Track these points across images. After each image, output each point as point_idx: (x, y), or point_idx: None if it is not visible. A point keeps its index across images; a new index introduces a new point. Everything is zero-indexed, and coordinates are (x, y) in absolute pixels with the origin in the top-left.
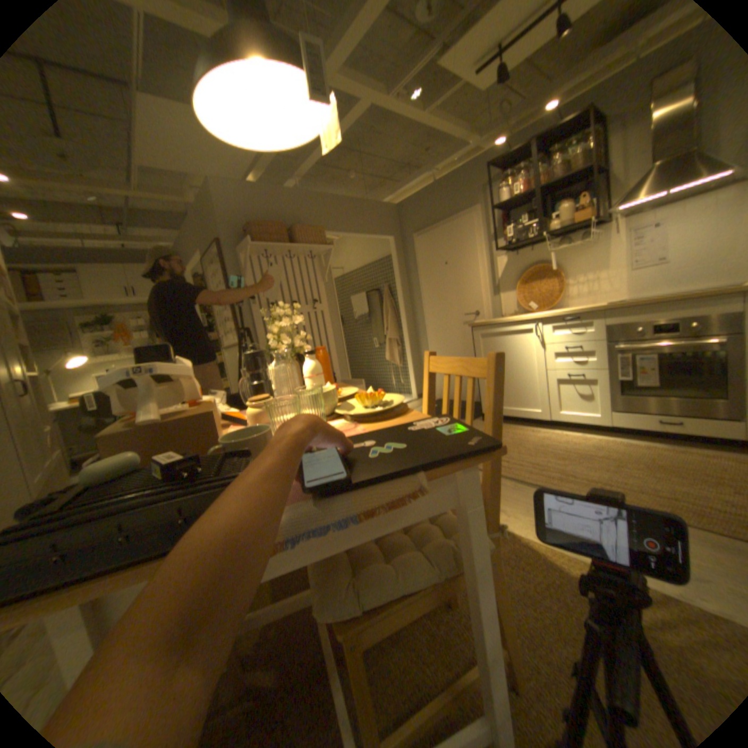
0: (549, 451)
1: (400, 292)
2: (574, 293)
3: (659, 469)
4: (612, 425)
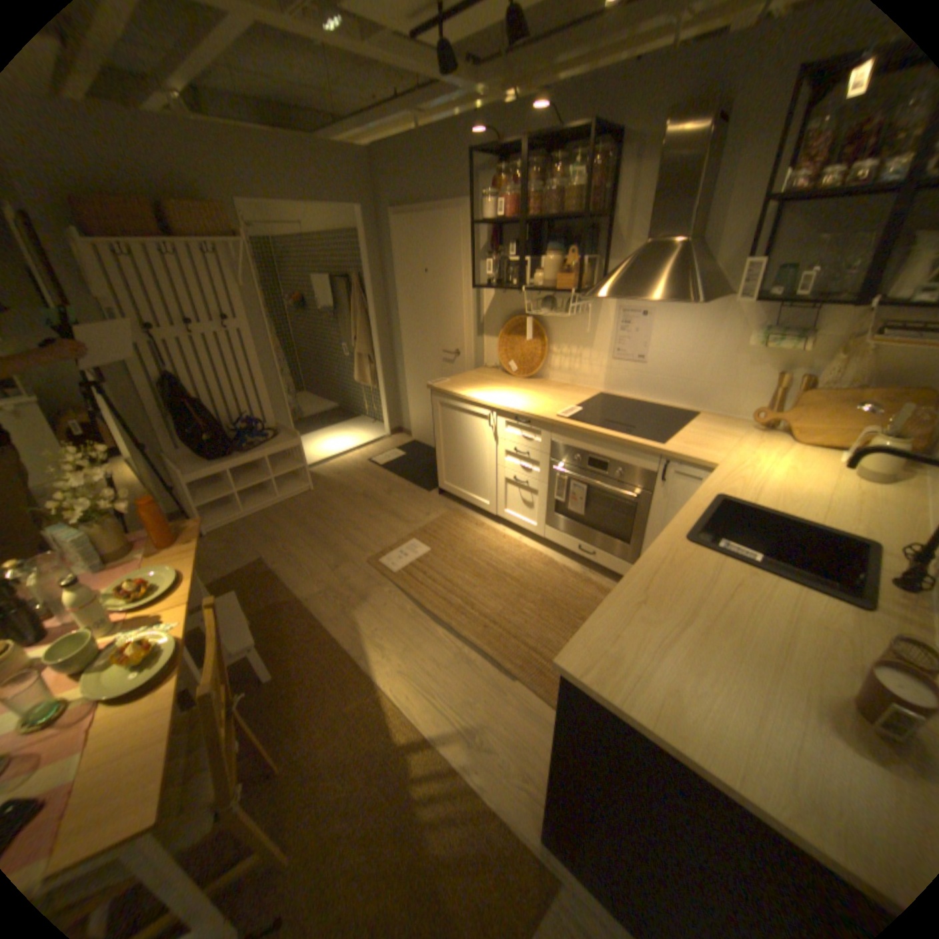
0: (473, 561)
1: (373, 290)
2: (556, 364)
3: (551, 603)
4: (544, 536)
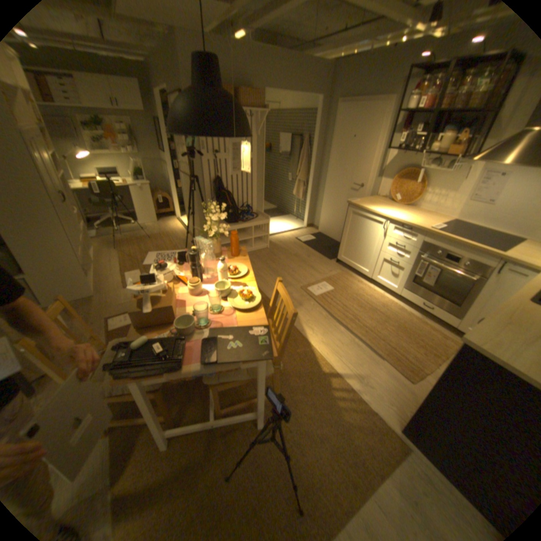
0: (357, 299)
1: (316, 144)
2: (428, 199)
3: (403, 328)
4: (400, 294)
